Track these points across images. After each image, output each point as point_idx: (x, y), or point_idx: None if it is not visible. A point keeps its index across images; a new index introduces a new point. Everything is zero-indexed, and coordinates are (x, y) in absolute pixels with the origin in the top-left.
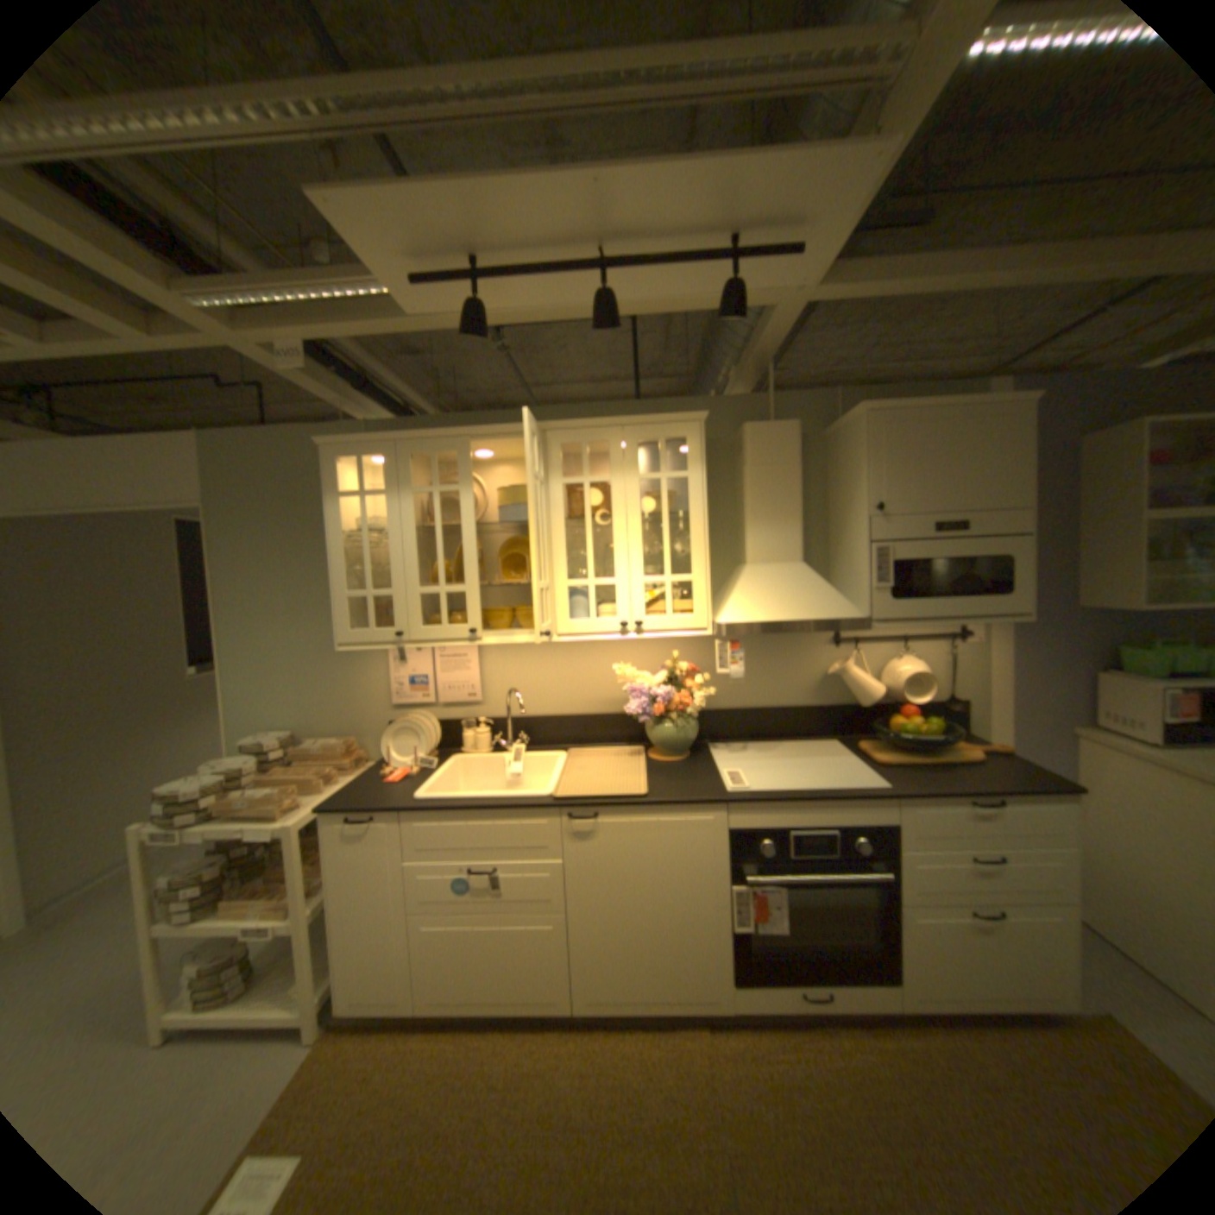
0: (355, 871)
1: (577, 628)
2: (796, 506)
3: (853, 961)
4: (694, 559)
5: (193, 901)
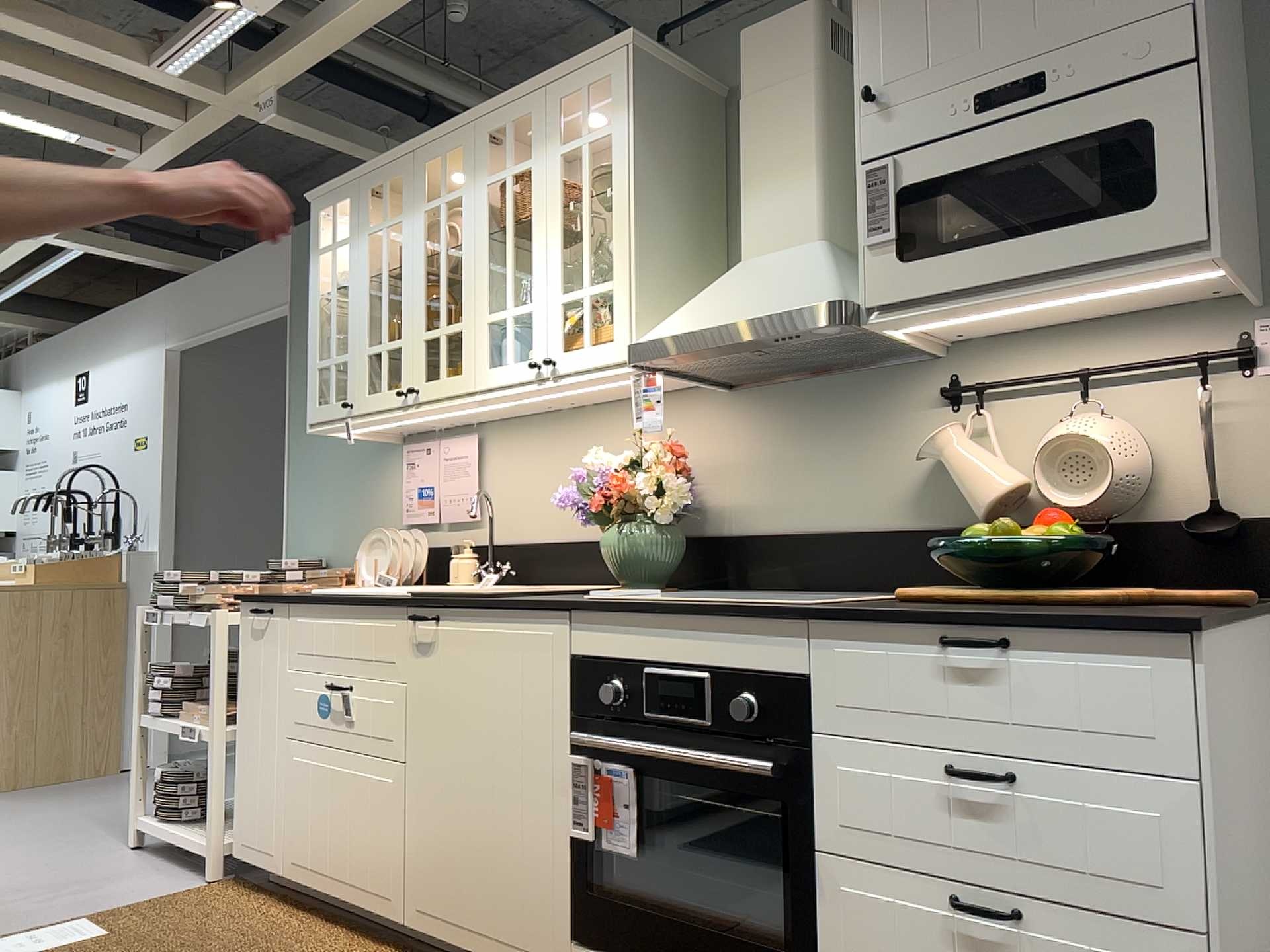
0: (257, 673)
1: (492, 377)
2: (808, 145)
3: (735, 941)
4: (614, 252)
5: (166, 690)
